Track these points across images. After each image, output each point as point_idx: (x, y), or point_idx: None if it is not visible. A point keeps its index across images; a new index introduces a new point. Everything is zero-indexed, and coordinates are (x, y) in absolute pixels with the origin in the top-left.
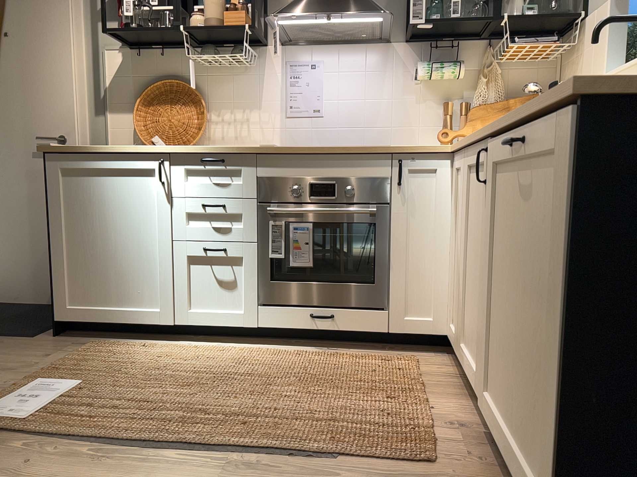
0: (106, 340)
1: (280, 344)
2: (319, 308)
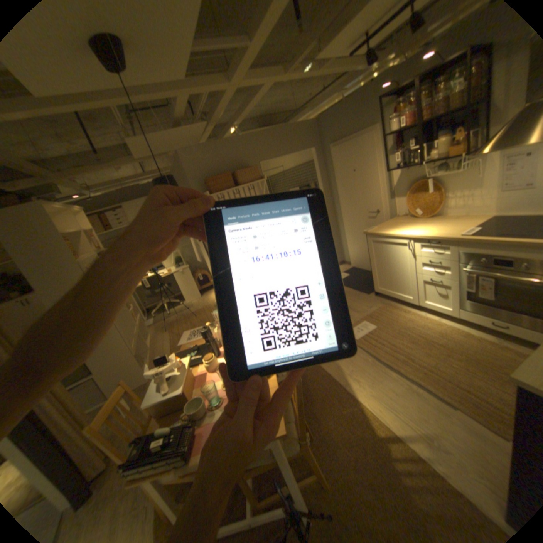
0: (392, 303)
1: (474, 327)
2: (500, 318)
